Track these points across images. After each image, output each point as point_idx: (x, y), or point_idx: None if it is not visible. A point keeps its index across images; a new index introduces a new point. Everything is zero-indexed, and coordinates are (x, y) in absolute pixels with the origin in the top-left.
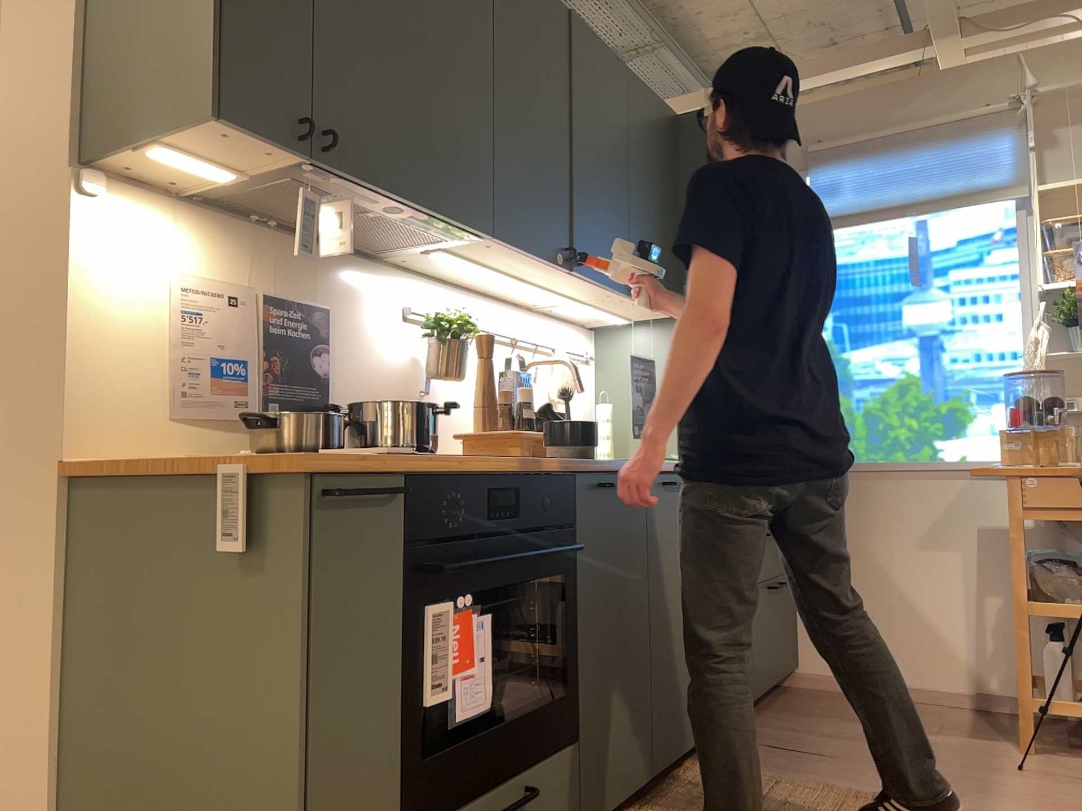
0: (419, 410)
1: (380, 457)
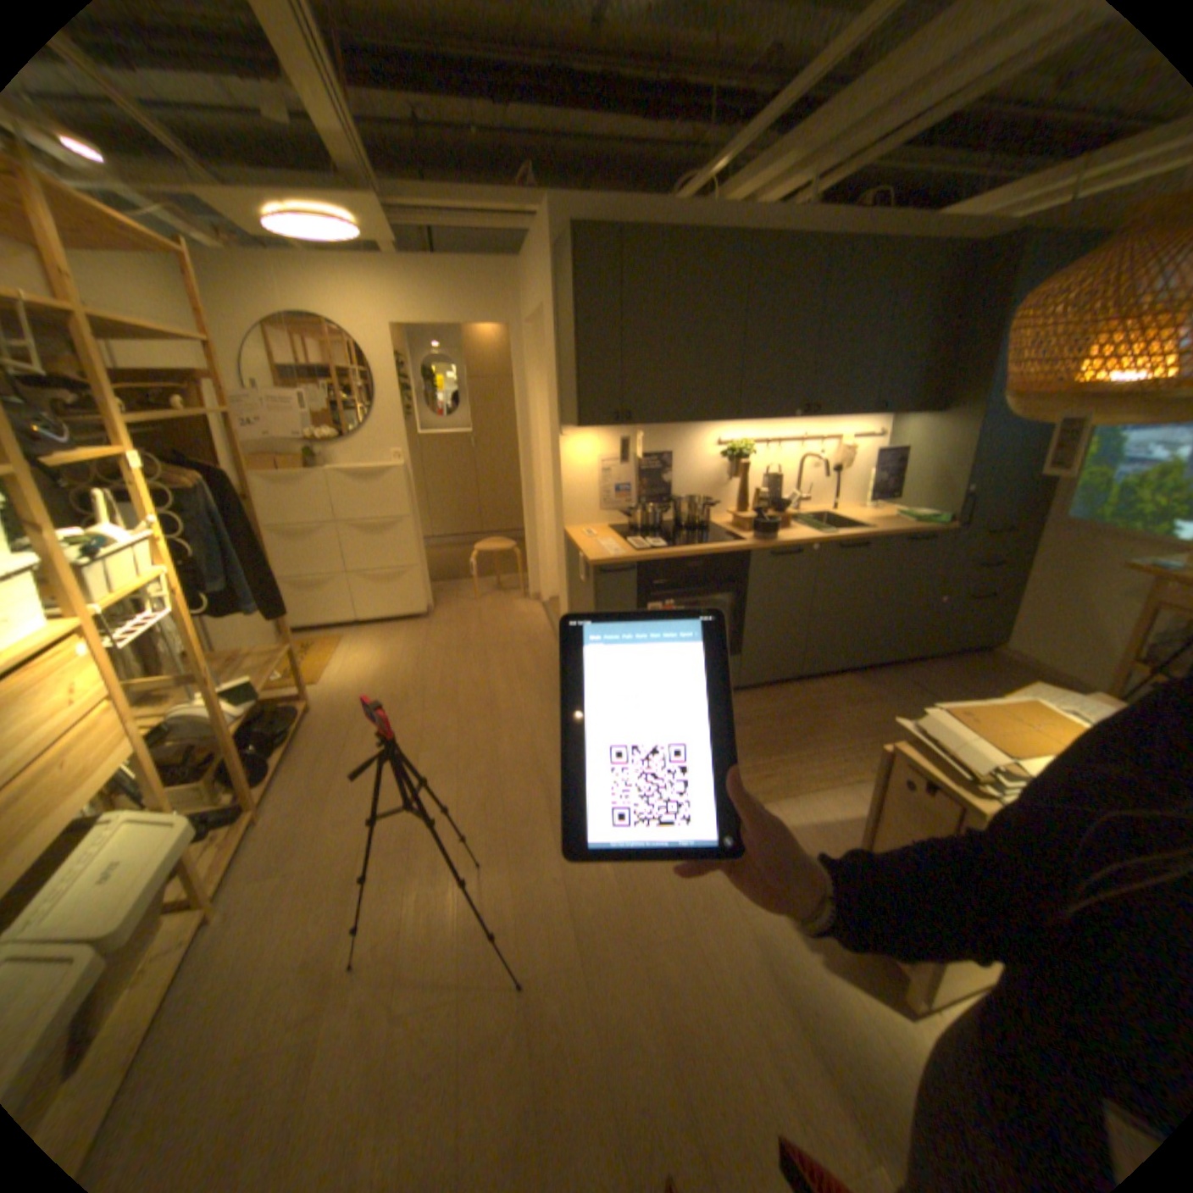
0: (708, 499)
1: (633, 552)
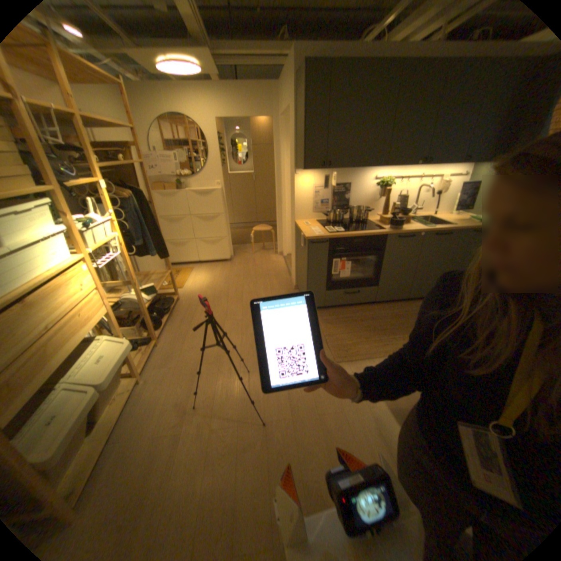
0: (368, 208)
1: (327, 233)
